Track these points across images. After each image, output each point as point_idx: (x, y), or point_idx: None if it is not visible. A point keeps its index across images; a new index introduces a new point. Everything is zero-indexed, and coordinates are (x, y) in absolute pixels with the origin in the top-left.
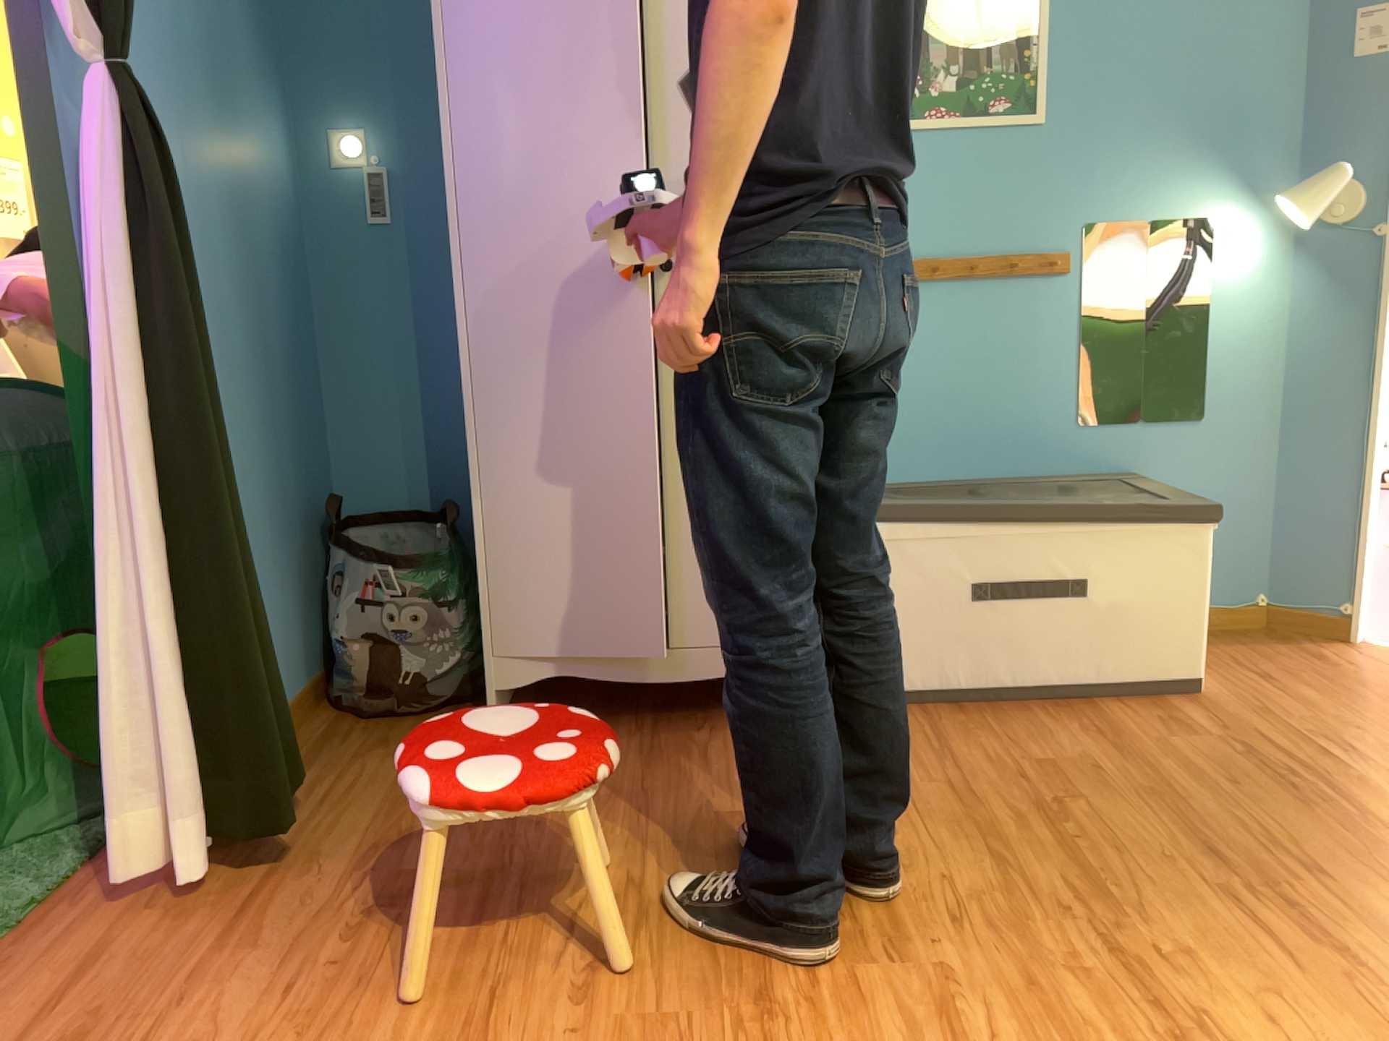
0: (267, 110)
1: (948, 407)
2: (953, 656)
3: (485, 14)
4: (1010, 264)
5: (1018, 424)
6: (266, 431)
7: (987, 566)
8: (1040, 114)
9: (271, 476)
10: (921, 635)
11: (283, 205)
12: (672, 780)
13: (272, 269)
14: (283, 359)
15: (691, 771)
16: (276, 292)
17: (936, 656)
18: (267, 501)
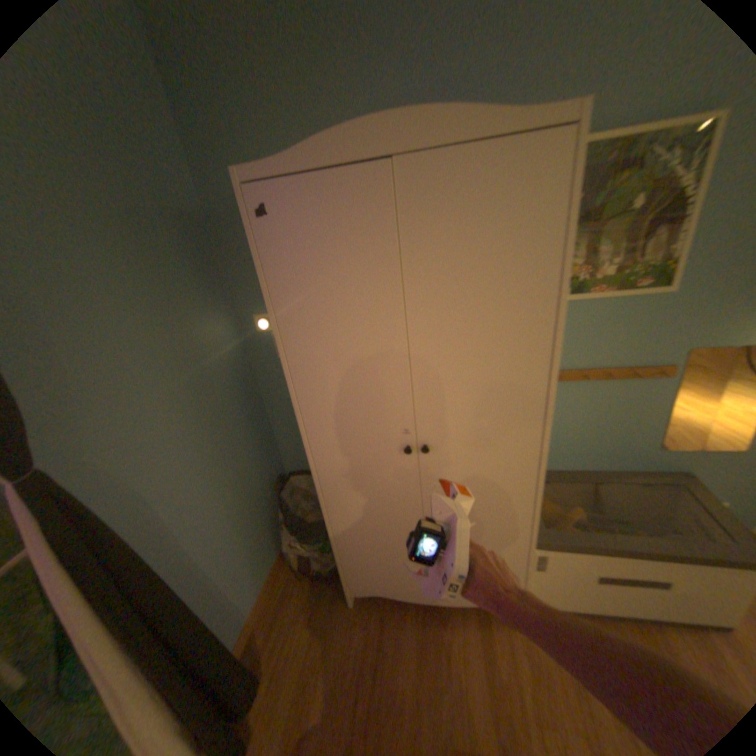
0: (210, 324)
1: (584, 439)
2: (587, 604)
3: (303, 309)
4: (636, 372)
5: (625, 448)
6: (235, 486)
7: (614, 574)
8: (676, 284)
9: (242, 502)
10: (570, 595)
11: (230, 364)
12: (438, 698)
13: (227, 404)
14: (241, 440)
15: (448, 688)
16: (231, 414)
17: (577, 603)
18: (241, 516)
